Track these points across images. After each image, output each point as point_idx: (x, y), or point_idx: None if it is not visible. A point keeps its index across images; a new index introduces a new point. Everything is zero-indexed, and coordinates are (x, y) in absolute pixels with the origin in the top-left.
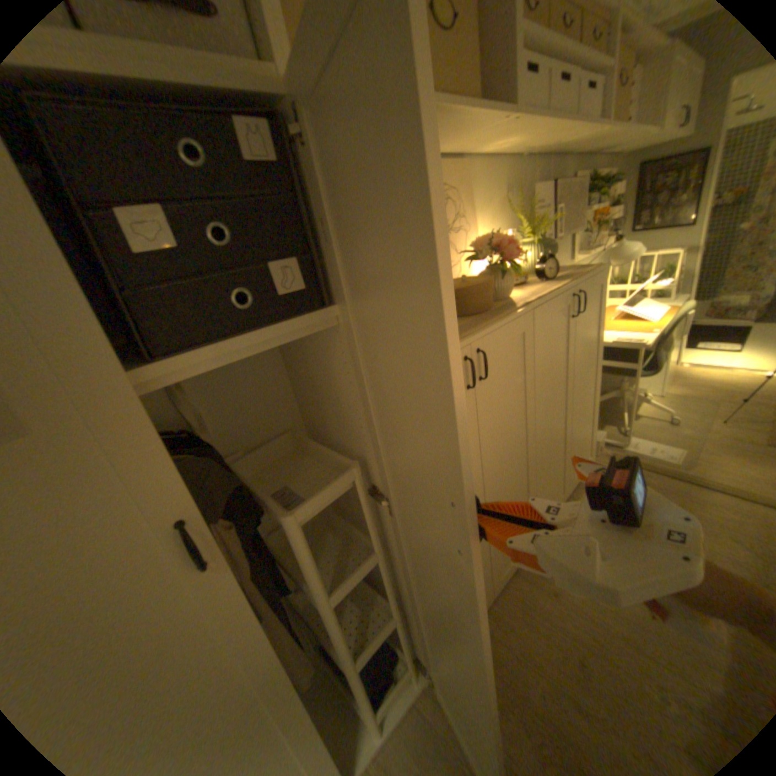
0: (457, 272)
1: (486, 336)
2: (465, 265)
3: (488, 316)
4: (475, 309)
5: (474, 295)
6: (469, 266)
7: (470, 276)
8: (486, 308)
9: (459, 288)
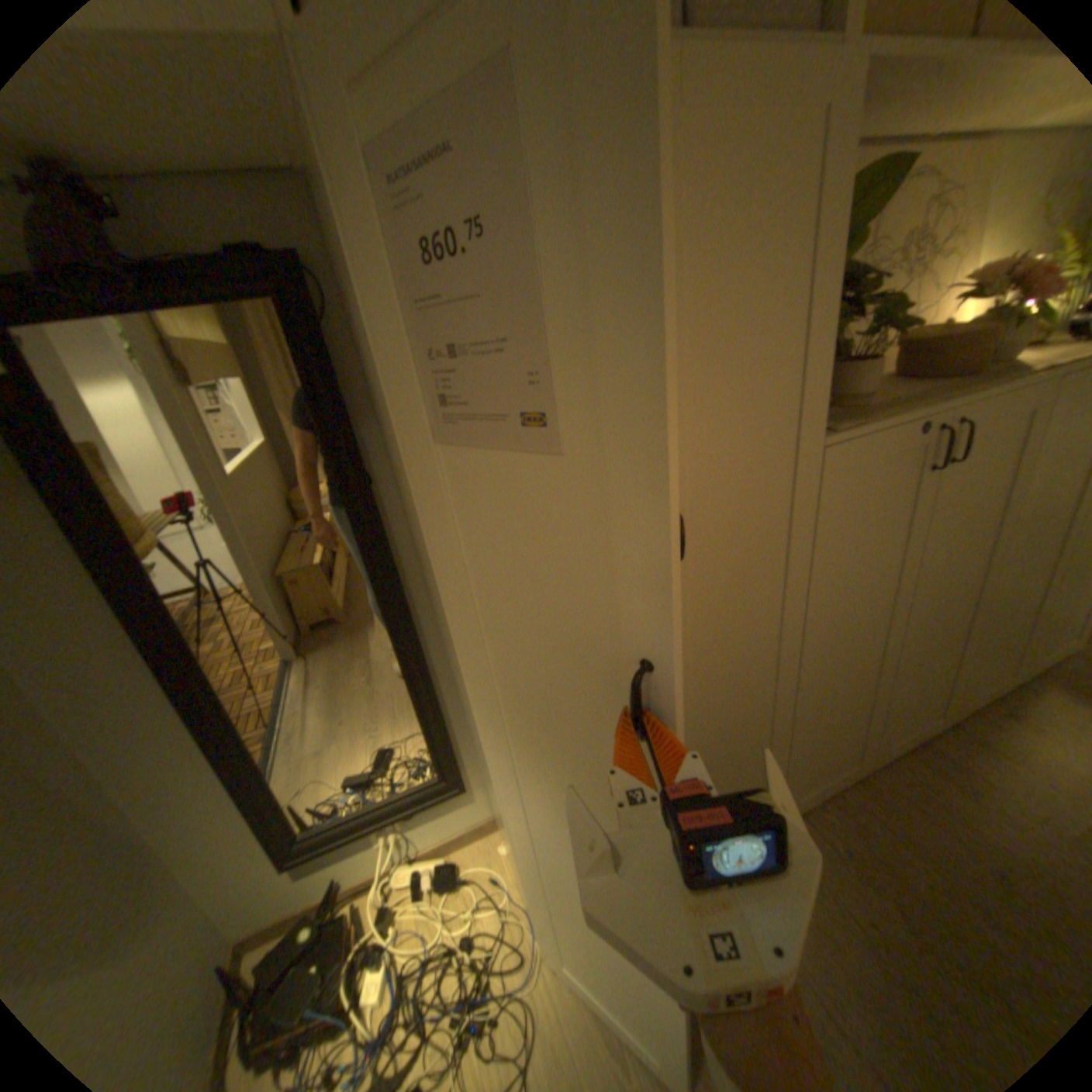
0: (930, 319)
1: (979, 405)
2: (948, 308)
3: (984, 380)
4: (961, 370)
5: (966, 349)
6: (955, 311)
7: (958, 324)
8: (979, 370)
9: (943, 337)
